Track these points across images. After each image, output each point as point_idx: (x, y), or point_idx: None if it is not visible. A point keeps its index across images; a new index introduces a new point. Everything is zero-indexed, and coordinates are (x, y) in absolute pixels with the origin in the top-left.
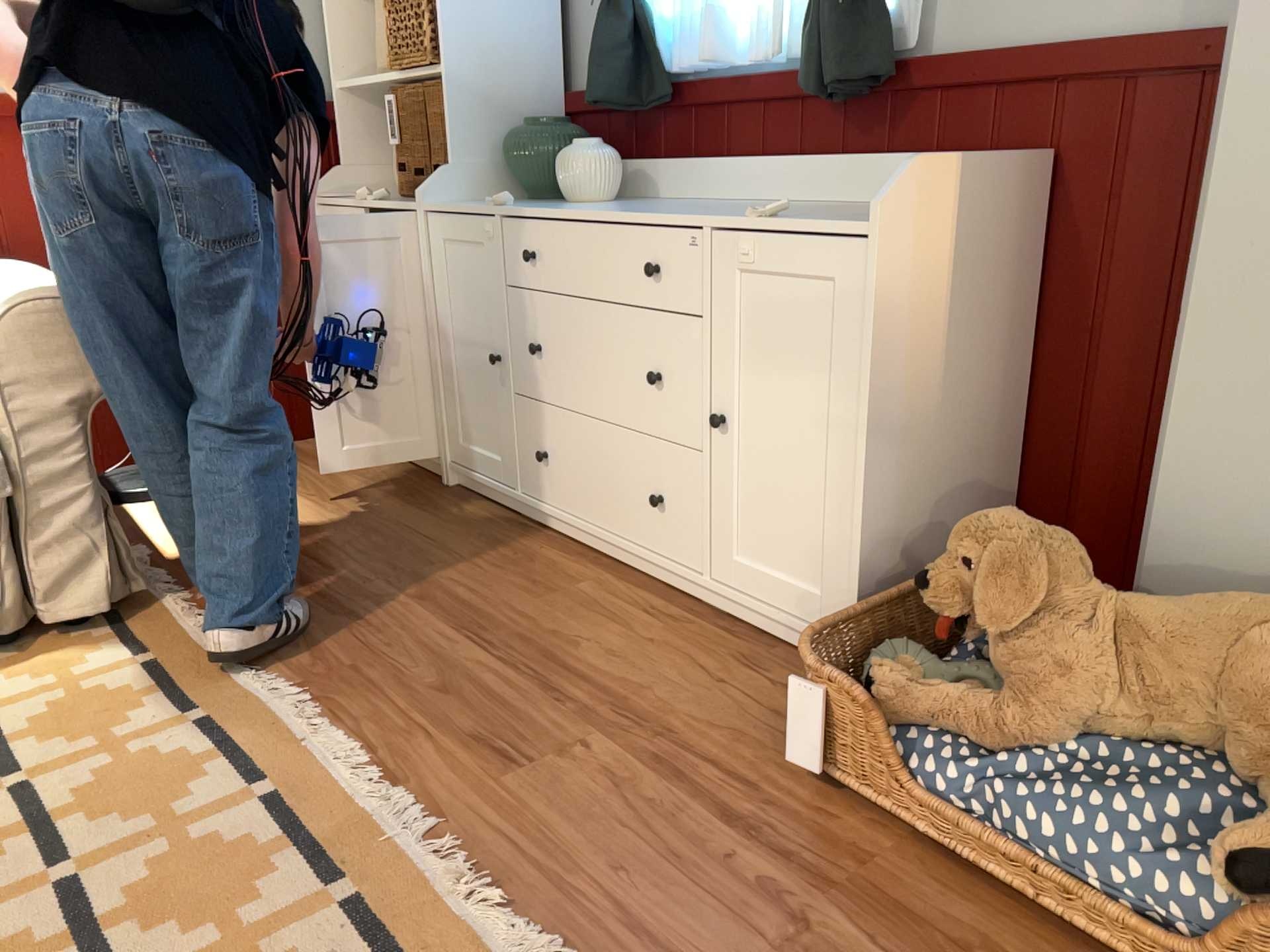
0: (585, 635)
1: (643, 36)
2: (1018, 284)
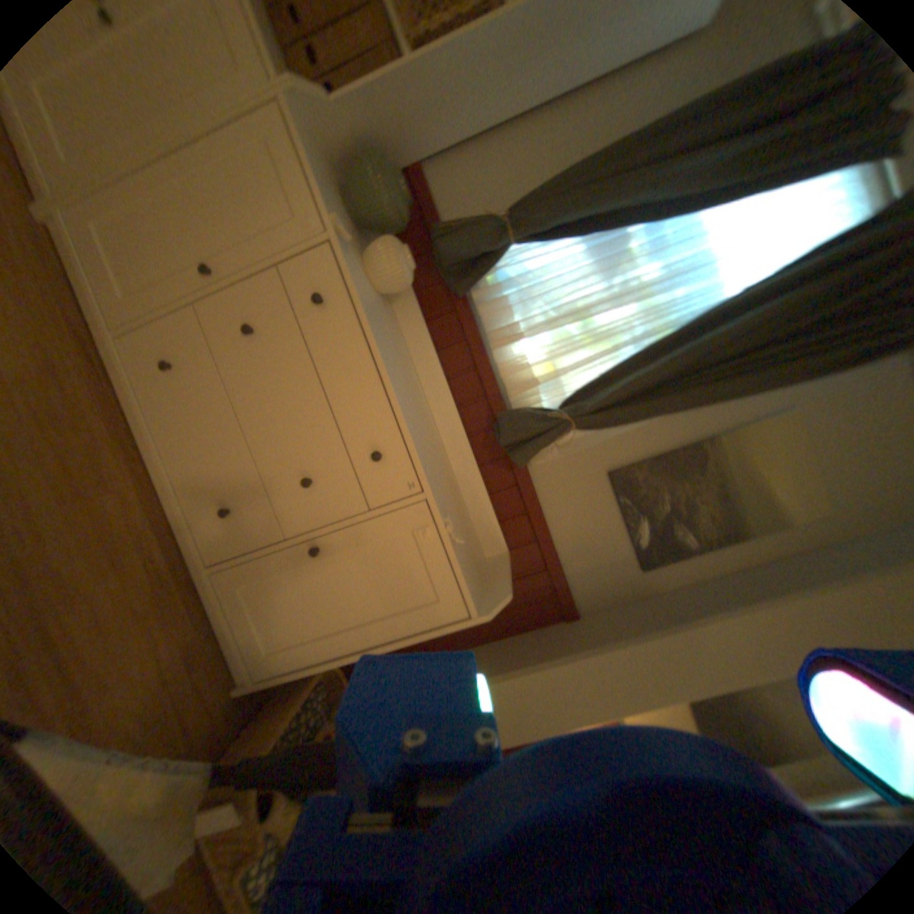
0: (89, 589)
1: (487, 259)
2: None
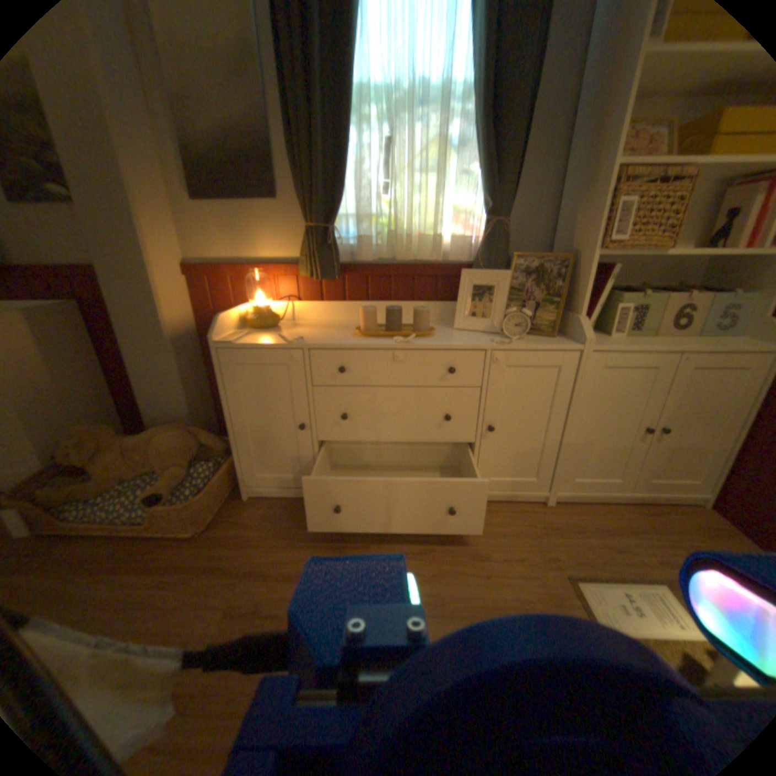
0: None
1: None
2: (81, 344)
